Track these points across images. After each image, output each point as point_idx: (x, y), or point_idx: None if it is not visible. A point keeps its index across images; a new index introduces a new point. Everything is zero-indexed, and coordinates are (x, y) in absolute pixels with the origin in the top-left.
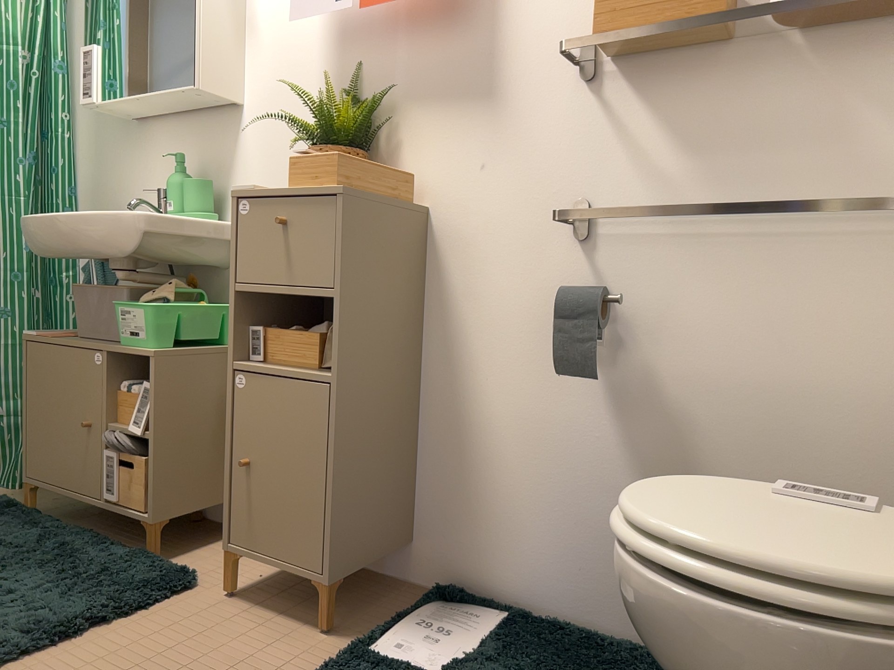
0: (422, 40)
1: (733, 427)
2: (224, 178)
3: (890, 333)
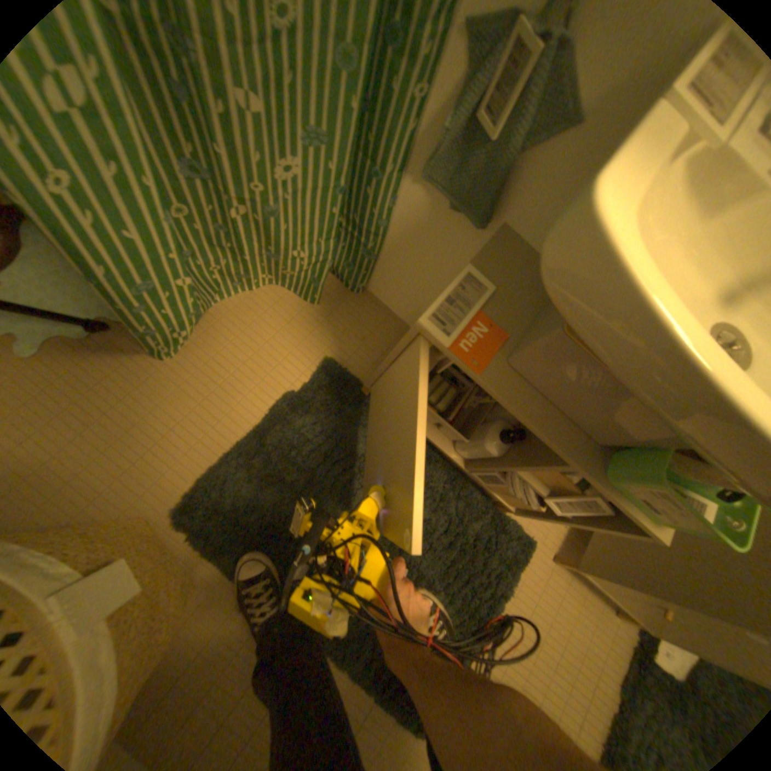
0: None
1: None
2: None
3: None
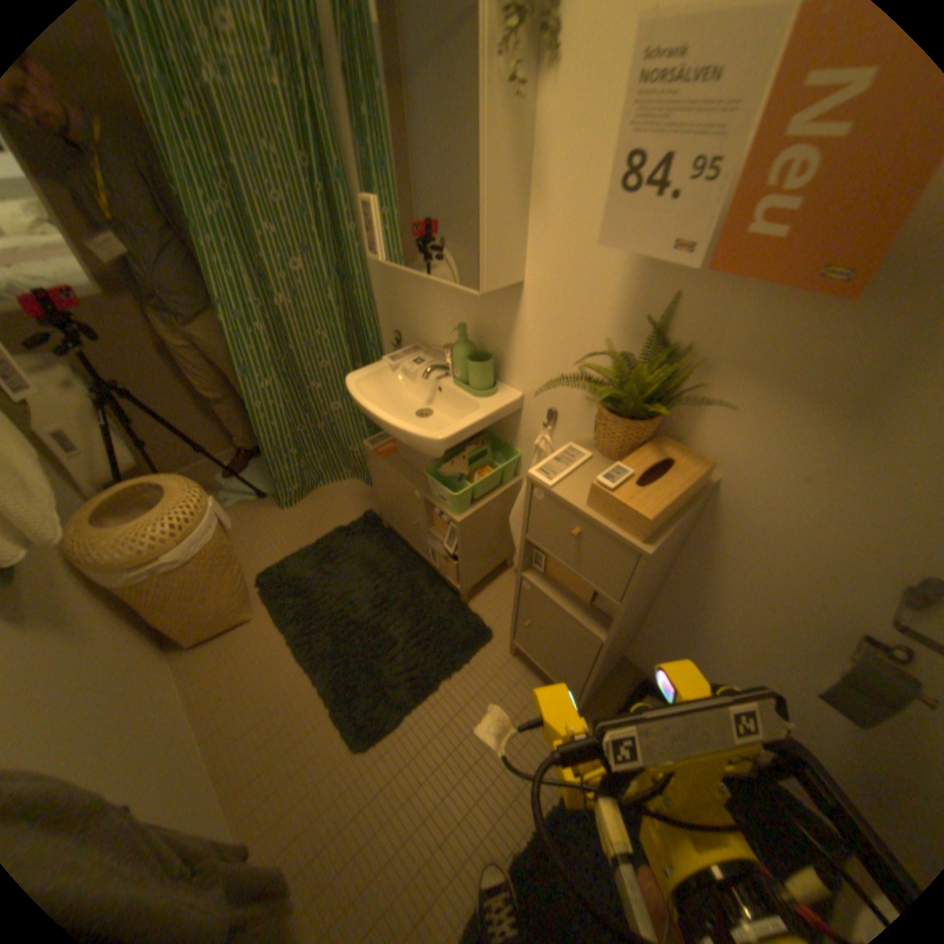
0: (790, 292)
1: None
2: (498, 342)
3: None
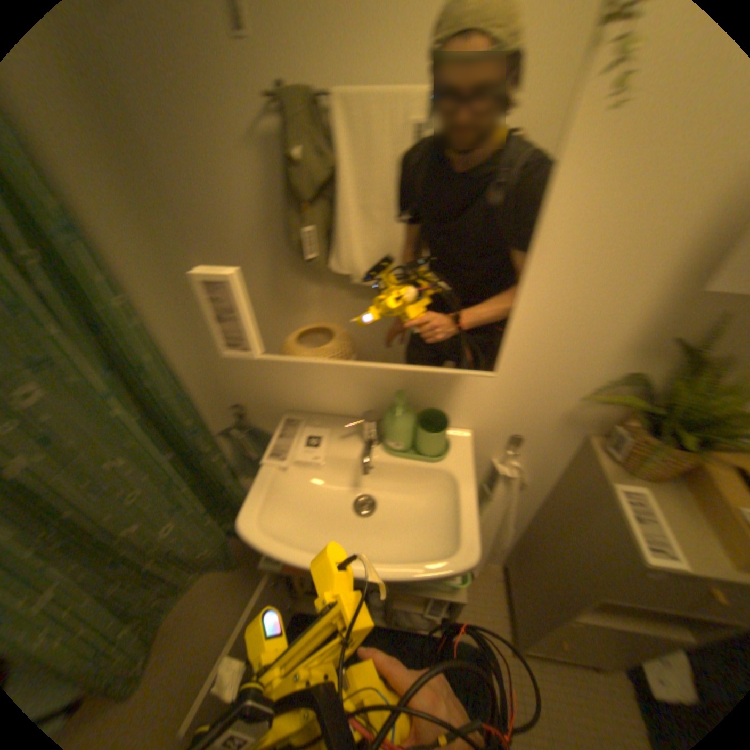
0: None
1: None
2: (435, 389)
3: None
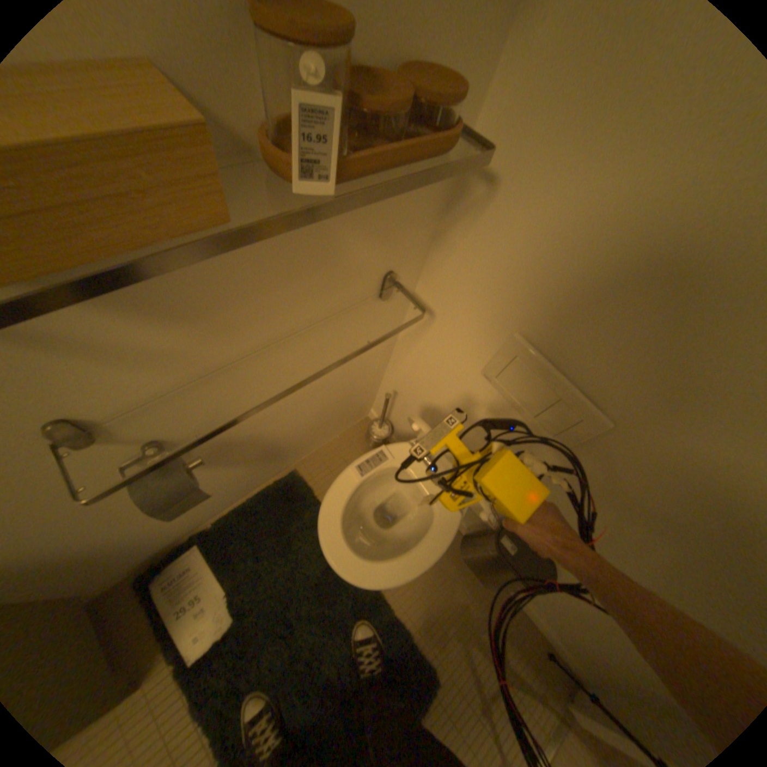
0: None
1: (285, 419)
2: None
3: (358, 345)
